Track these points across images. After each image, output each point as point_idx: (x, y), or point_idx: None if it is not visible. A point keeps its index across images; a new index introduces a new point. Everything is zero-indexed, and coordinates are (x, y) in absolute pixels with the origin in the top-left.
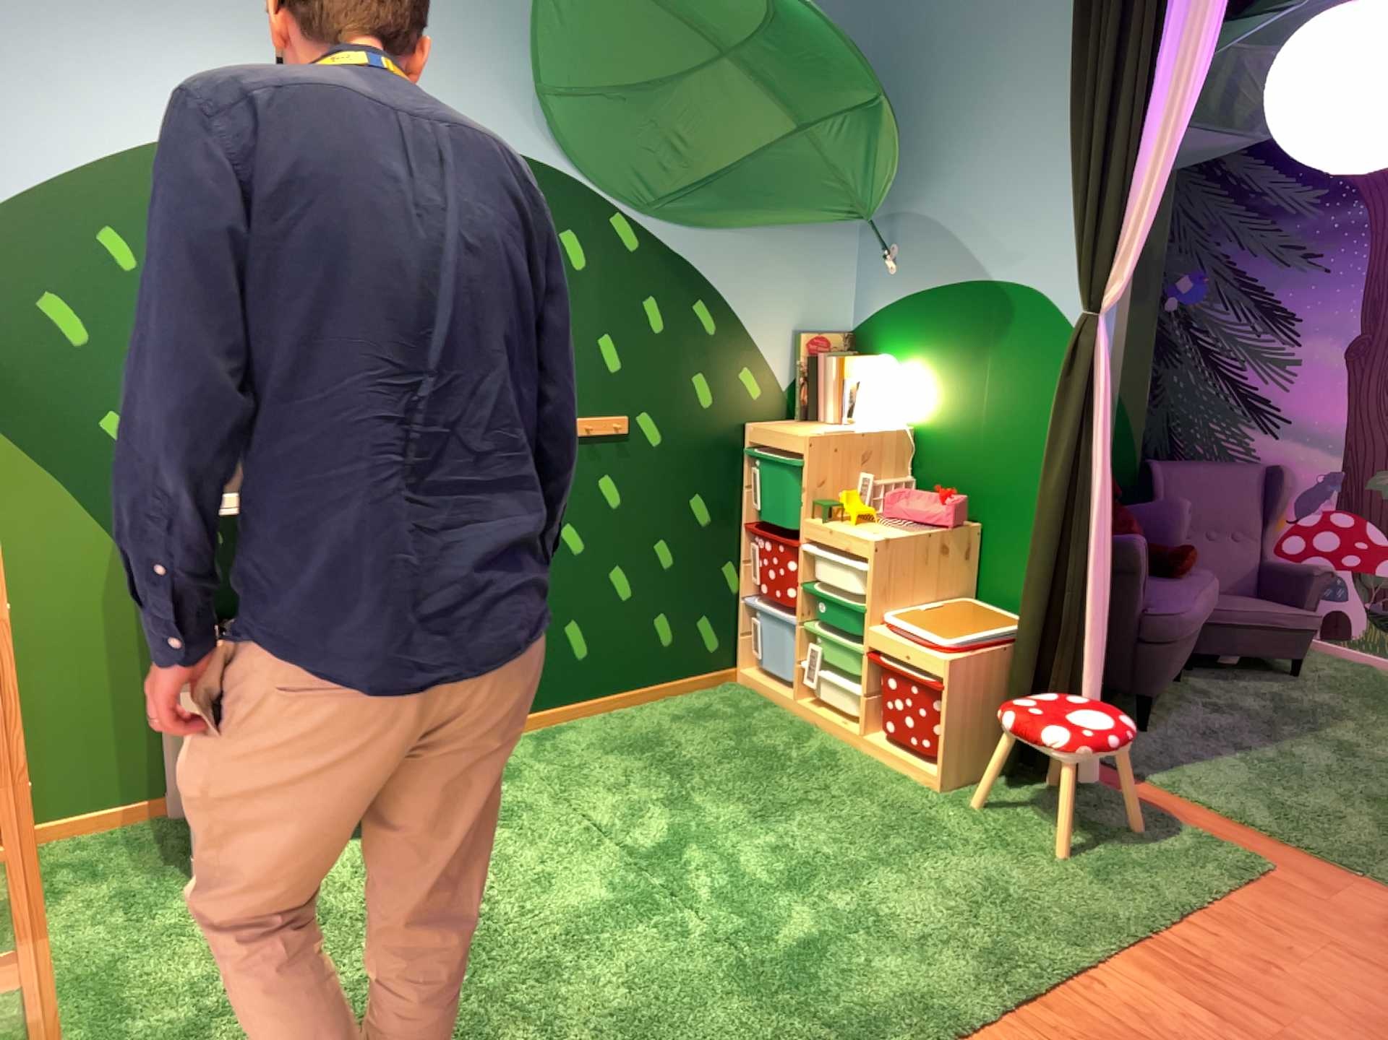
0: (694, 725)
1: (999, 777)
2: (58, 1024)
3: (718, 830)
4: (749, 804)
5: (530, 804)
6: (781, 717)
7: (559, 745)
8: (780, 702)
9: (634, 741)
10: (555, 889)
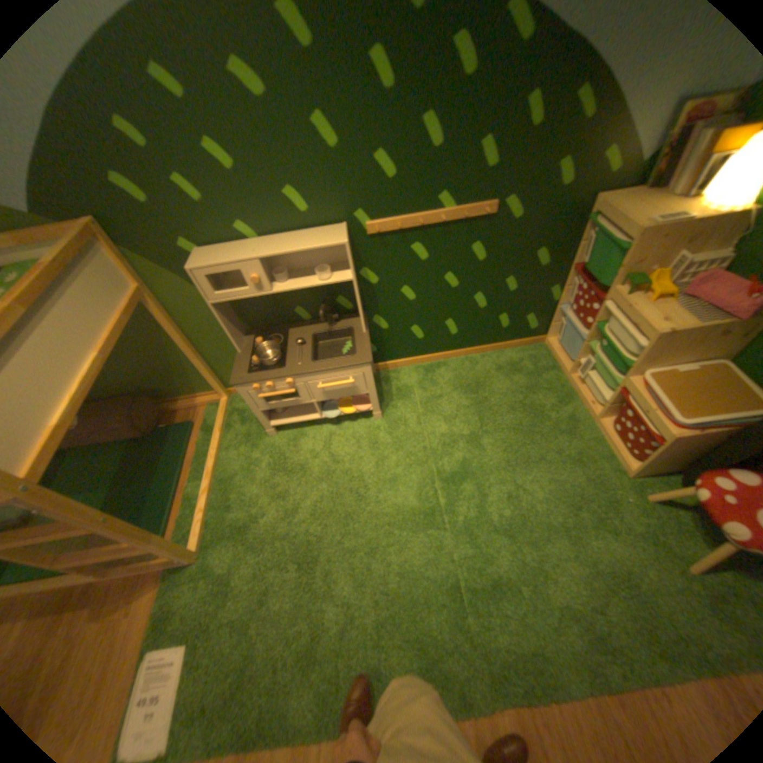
0: (506, 377)
1: (680, 476)
2: (208, 506)
3: (486, 471)
4: (510, 454)
5: (406, 421)
6: (558, 379)
7: (434, 378)
8: (561, 368)
9: (471, 382)
10: (395, 490)
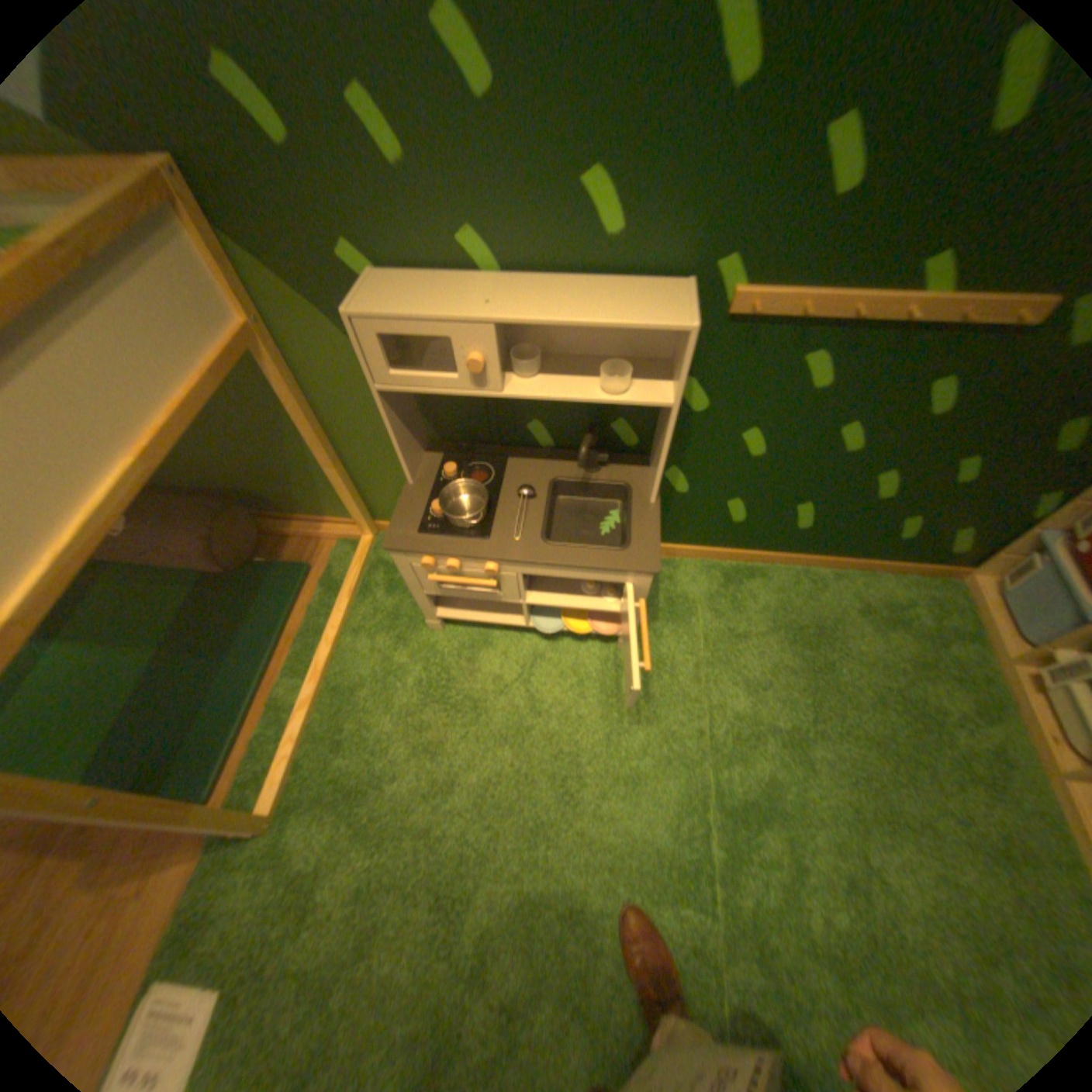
0: (879, 631)
1: None
2: (305, 733)
3: (814, 818)
4: (866, 797)
5: (675, 668)
6: (984, 665)
7: (740, 596)
8: (993, 644)
9: (809, 623)
10: (634, 803)
